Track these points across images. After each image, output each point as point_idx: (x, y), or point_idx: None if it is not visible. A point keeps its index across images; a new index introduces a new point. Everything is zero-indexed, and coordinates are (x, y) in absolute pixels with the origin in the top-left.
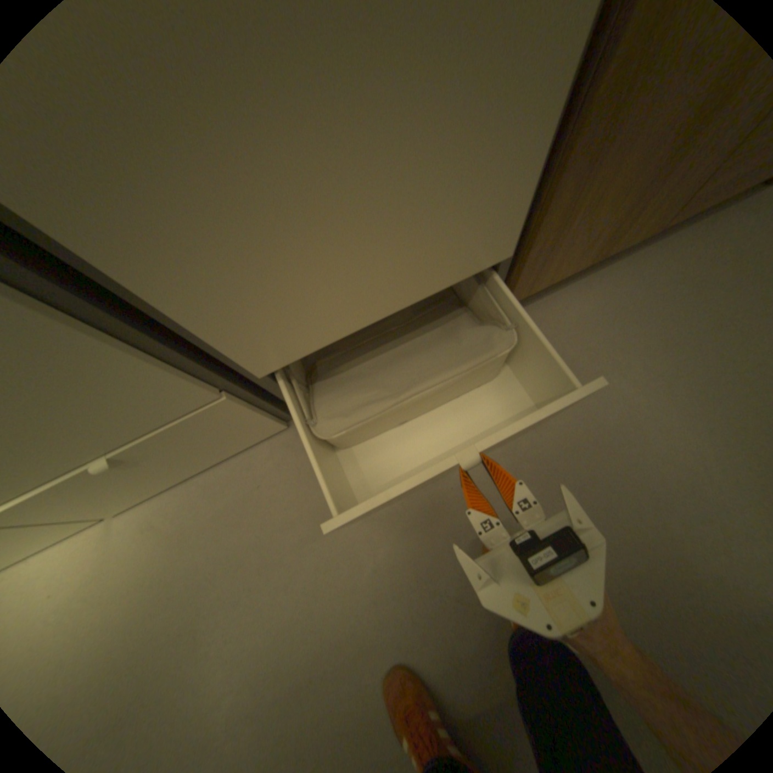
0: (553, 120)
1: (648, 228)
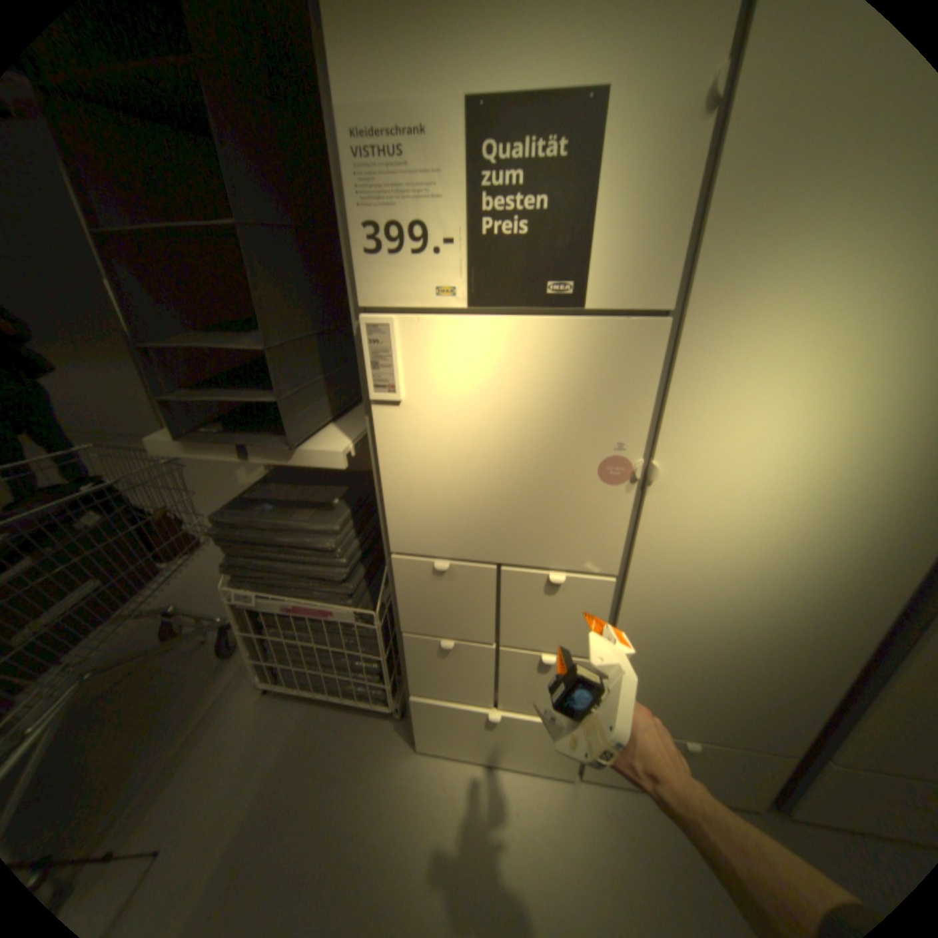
0: None
1: None
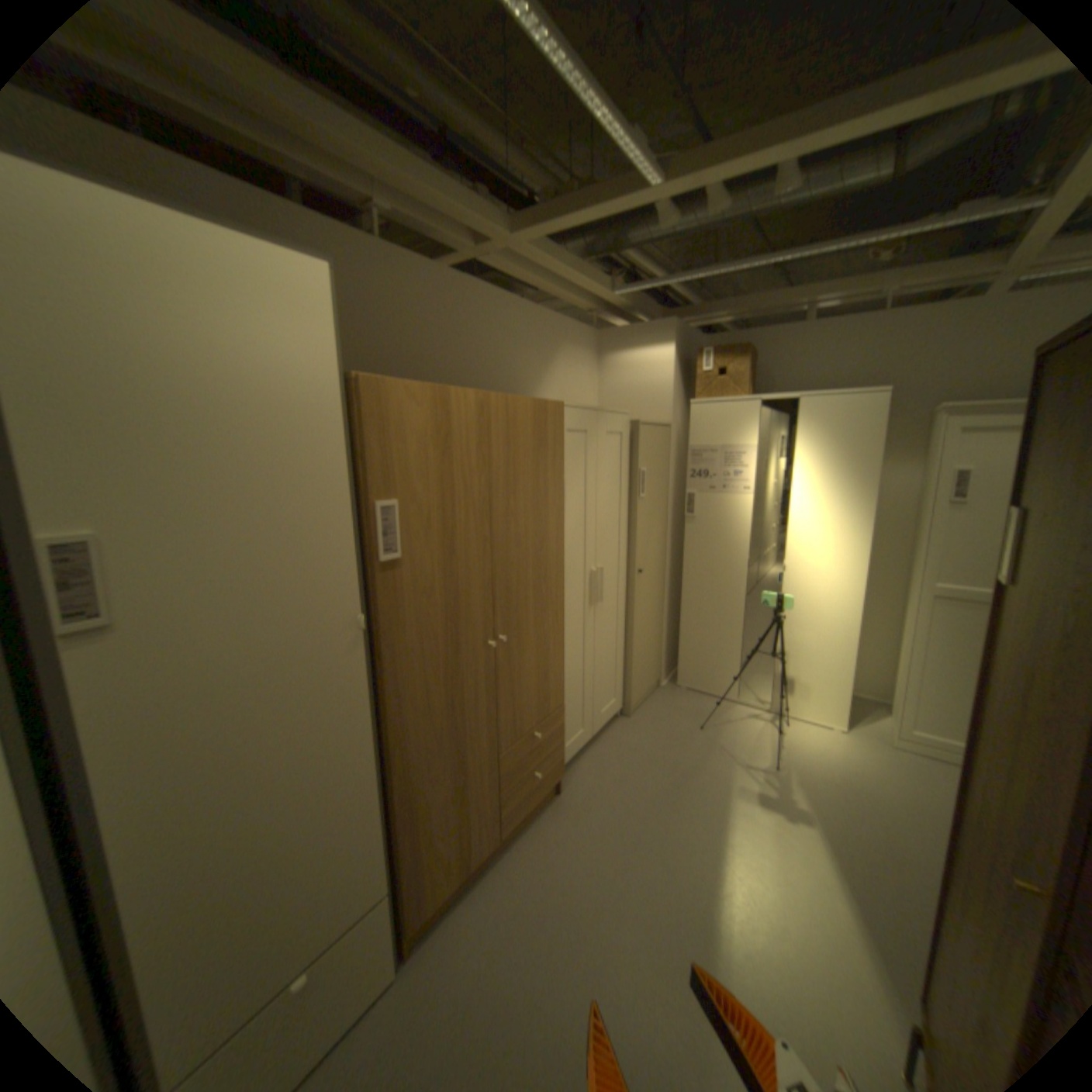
0: (378, 822)
1: (486, 846)
